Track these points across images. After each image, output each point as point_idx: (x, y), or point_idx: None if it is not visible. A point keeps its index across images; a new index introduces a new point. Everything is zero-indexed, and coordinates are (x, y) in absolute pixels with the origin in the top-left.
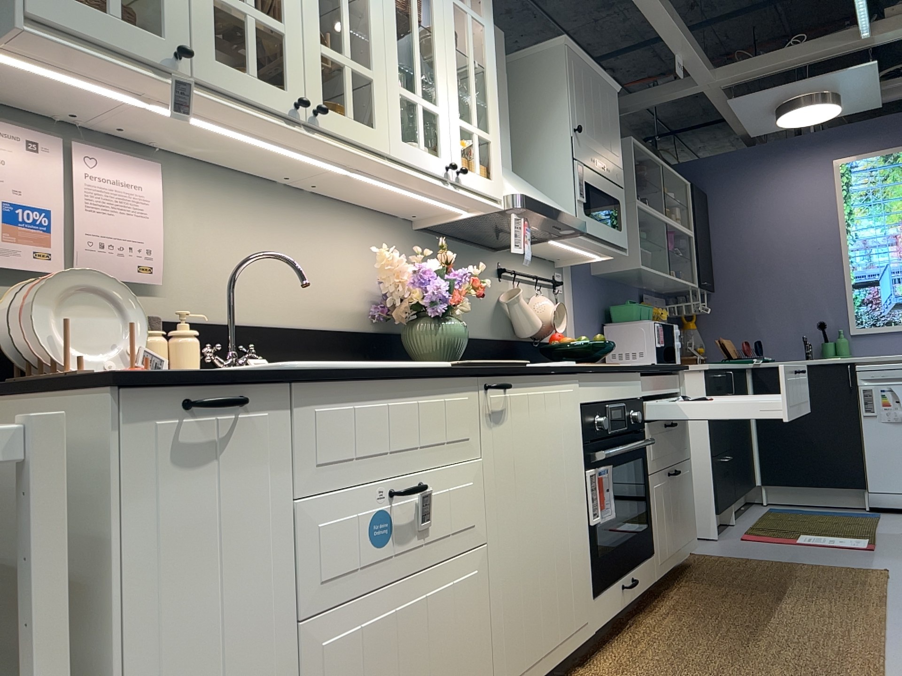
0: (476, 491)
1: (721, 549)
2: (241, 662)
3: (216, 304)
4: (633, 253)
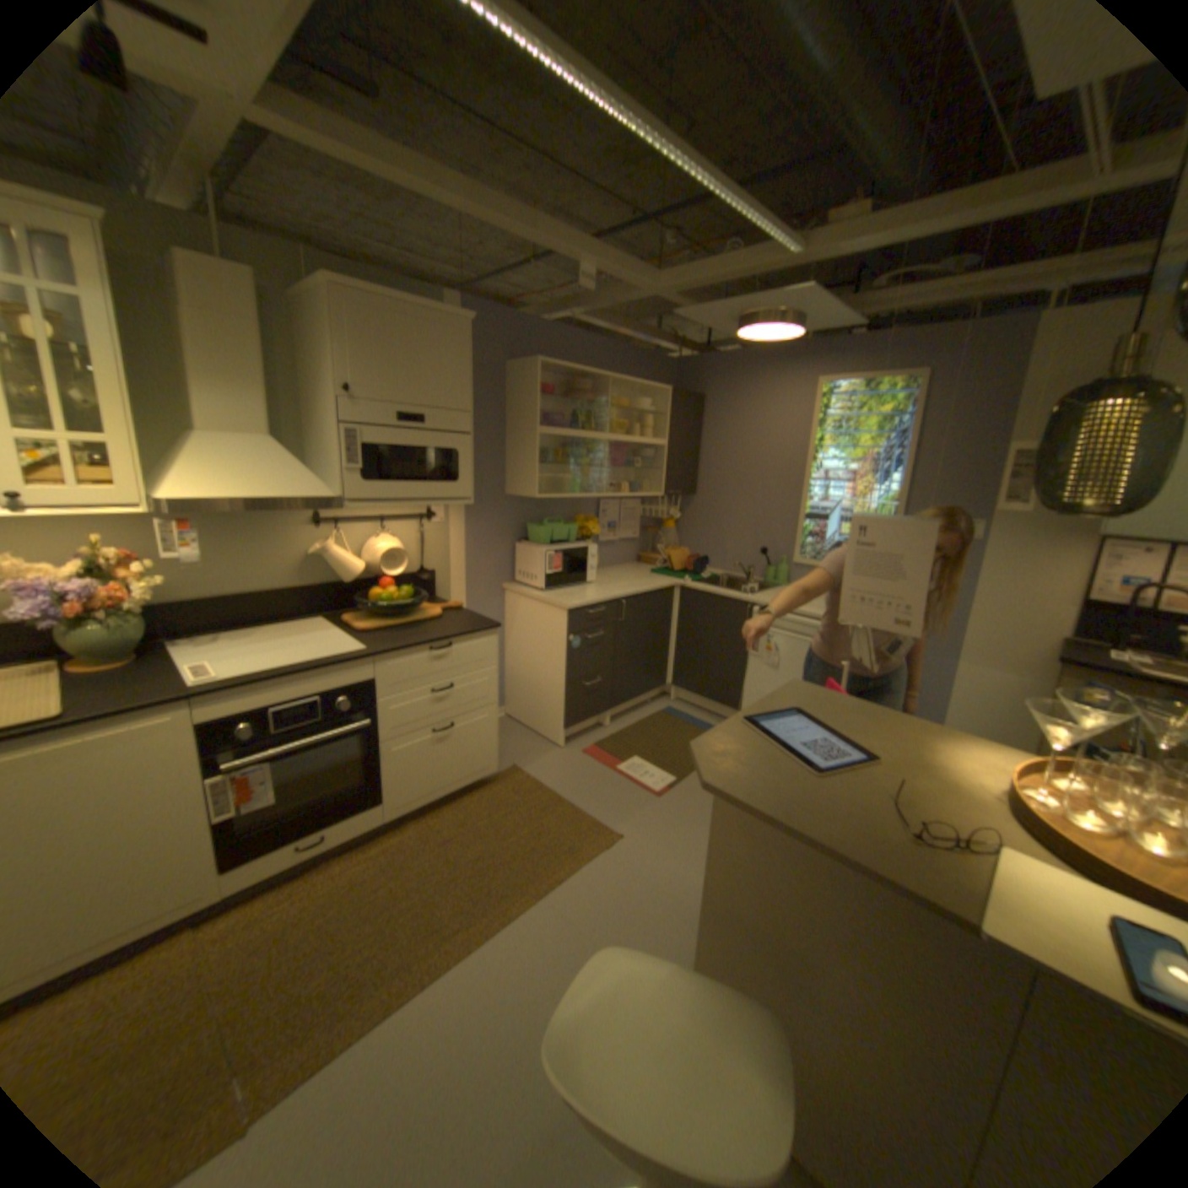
0: None
1: (545, 765)
2: None
3: None
4: (532, 482)
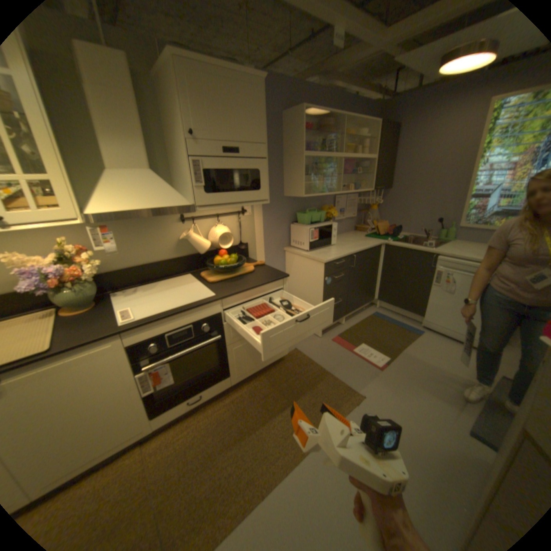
0: None
1: (312, 348)
2: None
3: None
4: (300, 187)
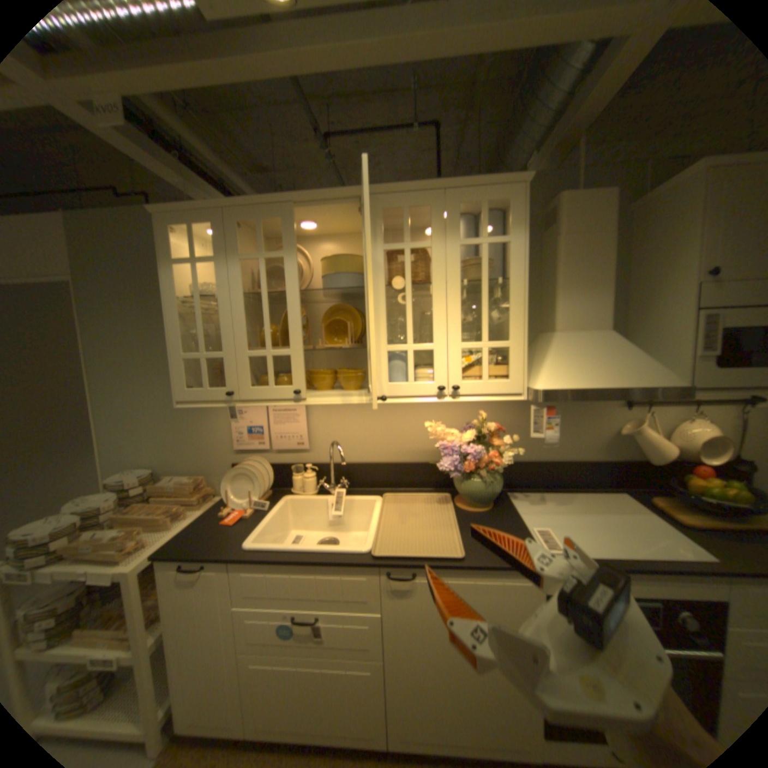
0: (372, 632)
1: None
2: (210, 658)
3: (339, 453)
4: None
